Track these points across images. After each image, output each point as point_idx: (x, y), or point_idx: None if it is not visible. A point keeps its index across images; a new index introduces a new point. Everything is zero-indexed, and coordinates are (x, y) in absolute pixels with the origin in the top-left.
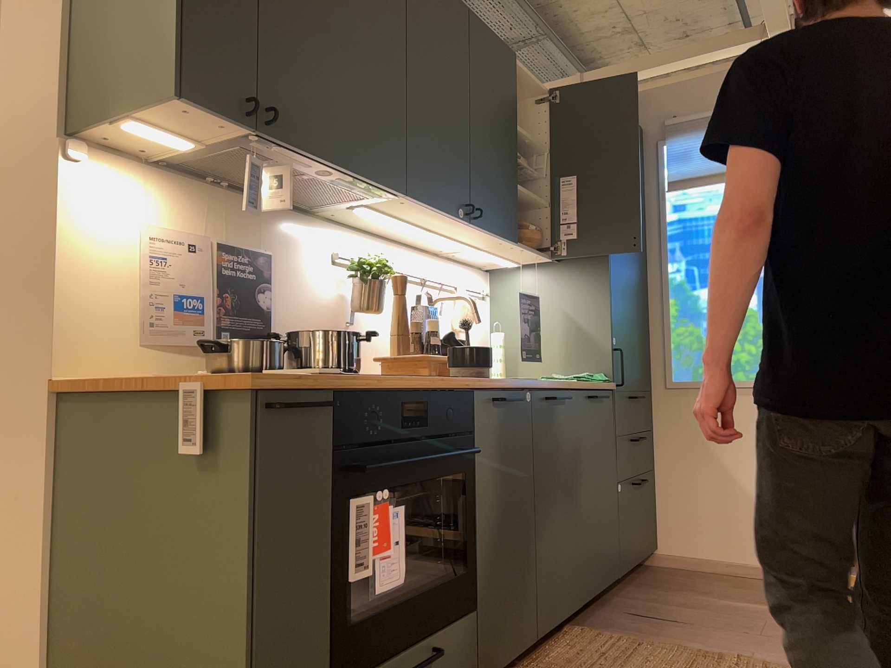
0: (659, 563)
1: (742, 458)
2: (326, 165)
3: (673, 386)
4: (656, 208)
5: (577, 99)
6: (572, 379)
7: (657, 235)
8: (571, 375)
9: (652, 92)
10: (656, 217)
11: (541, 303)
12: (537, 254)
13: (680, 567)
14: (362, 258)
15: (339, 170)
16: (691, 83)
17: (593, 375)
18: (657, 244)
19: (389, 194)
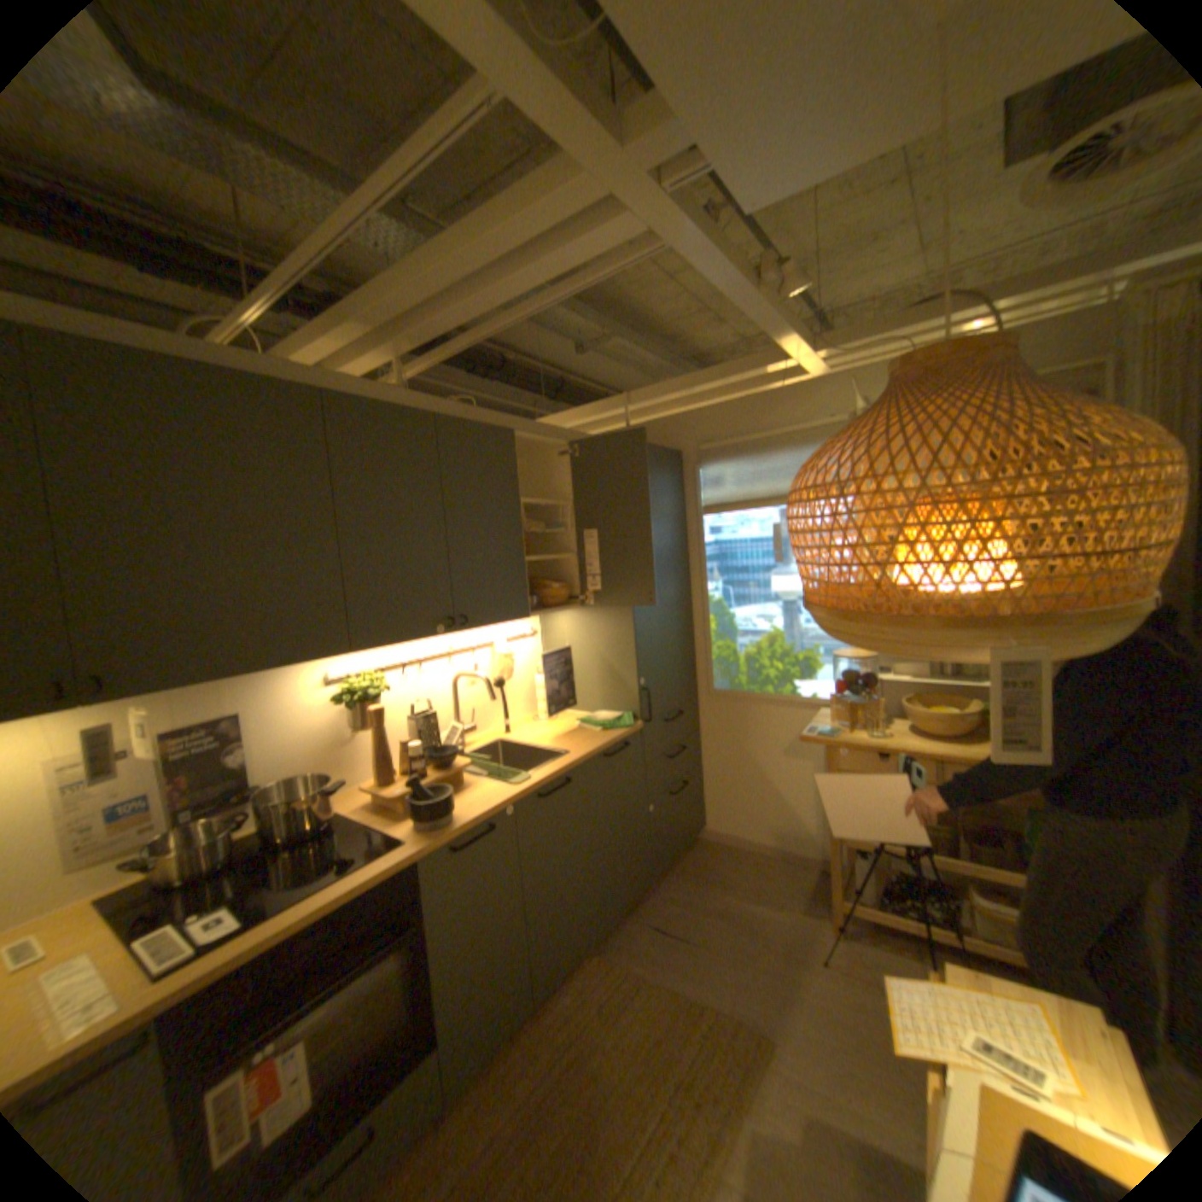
0: (707, 839)
1: (772, 762)
2: (220, 678)
3: (714, 694)
4: (695, 528)
5: (596, 448)
6: (598, 727)
7: (697, 555)
8: (605, 711)
9: (688, 414)
10: (696, 537)
11: (579, 642)
12: (562, 611)
13: (722, 845)
14: (351, 681)
15: (242, 674)
16: (723, 405)
17: (621, 716)
18: (697, 564)
19: (335, 653)
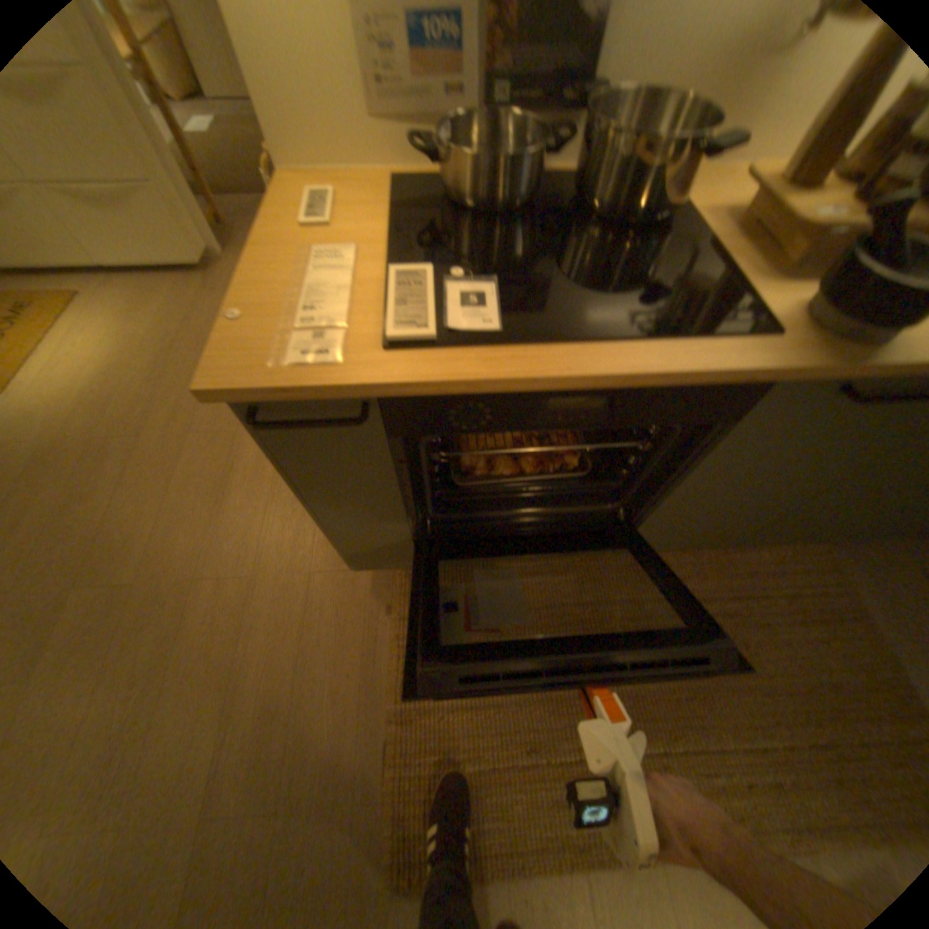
0: None
1: None
2: None
3: None
4: None
5: None
6: None
7: None
8: None
9: None
10: None
11: None
12: None
13: None
14: None
15: None
16: None
17: None
18: None
19: None
